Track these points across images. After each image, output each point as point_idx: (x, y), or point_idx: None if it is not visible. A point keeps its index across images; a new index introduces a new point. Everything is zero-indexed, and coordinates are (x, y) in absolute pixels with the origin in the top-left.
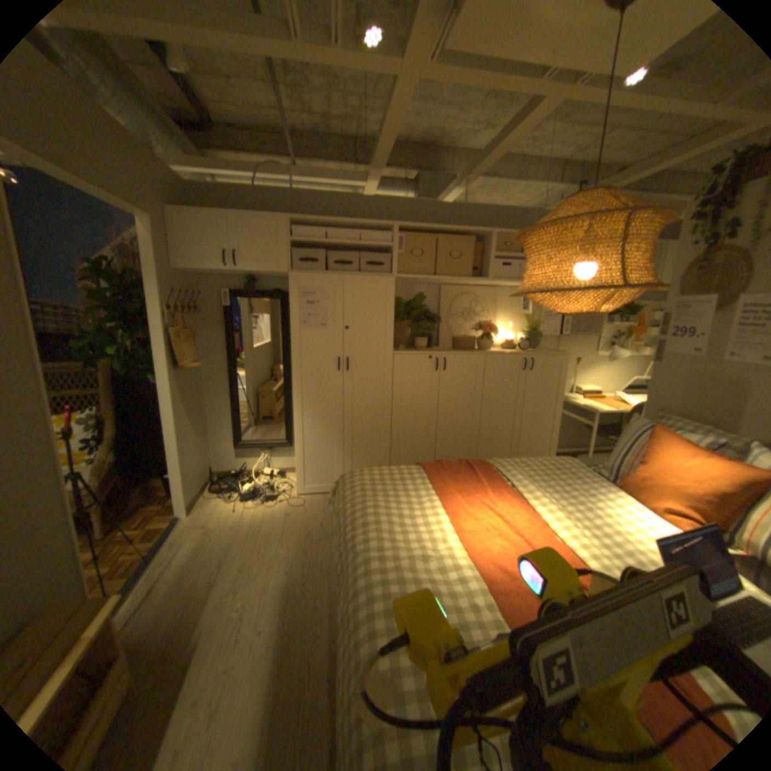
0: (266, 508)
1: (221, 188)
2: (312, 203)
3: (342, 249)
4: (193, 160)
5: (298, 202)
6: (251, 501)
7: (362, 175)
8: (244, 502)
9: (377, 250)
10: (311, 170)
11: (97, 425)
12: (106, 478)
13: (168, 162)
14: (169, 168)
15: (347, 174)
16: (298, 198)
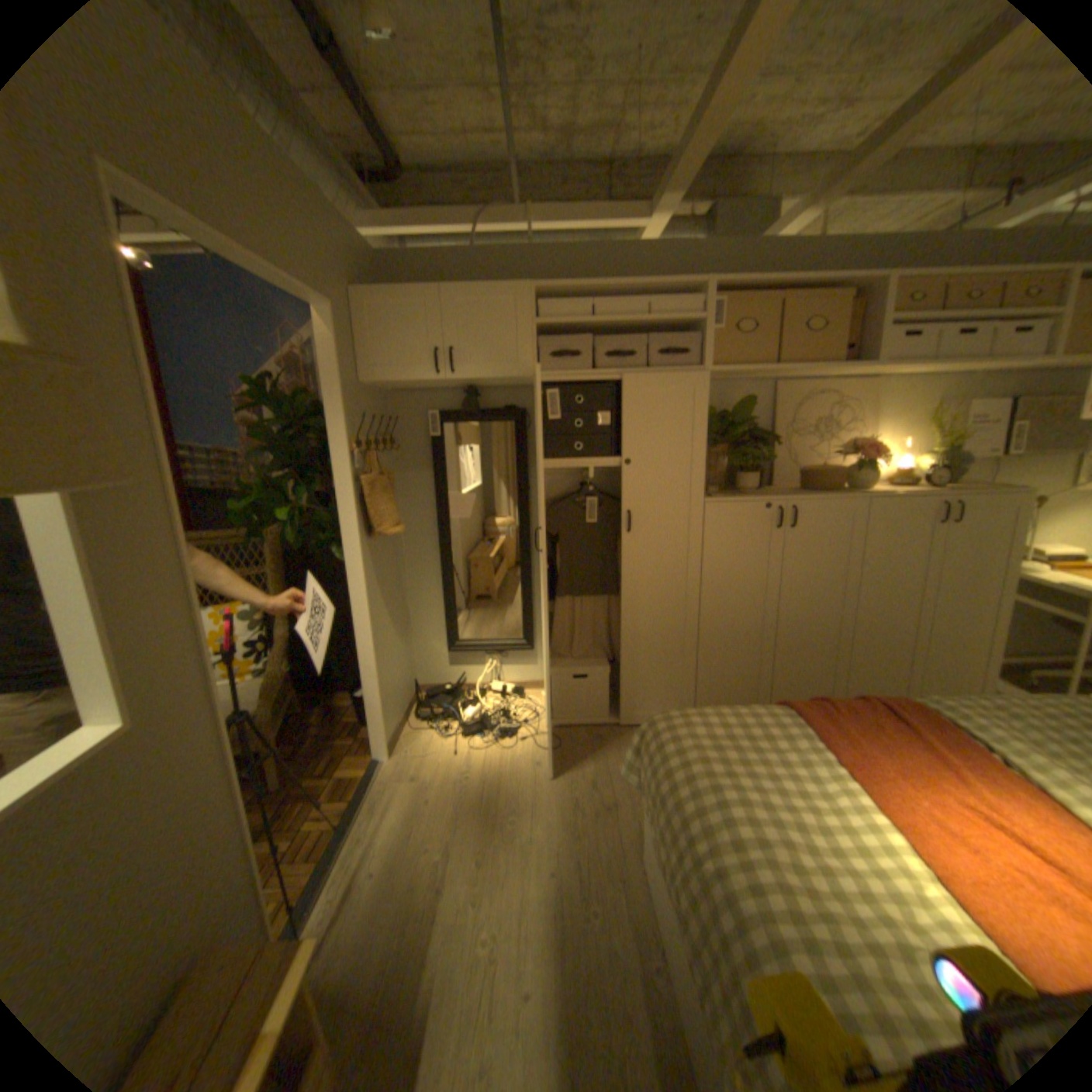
0: (503, 750)
1: (425, 254)
2: (562, 263)
3: (614, 333)
4: (383, 216)
5: (541, 263)
6: (480, 737)
7: (644, 207)
8: (468, 737)
9: (674, 329)
10: (560, 209)
11: (265, 621)
12: (278, 696)
13: (349, 223)
14: (350, 232)
15: (617, 208)
16: (540, 257)
